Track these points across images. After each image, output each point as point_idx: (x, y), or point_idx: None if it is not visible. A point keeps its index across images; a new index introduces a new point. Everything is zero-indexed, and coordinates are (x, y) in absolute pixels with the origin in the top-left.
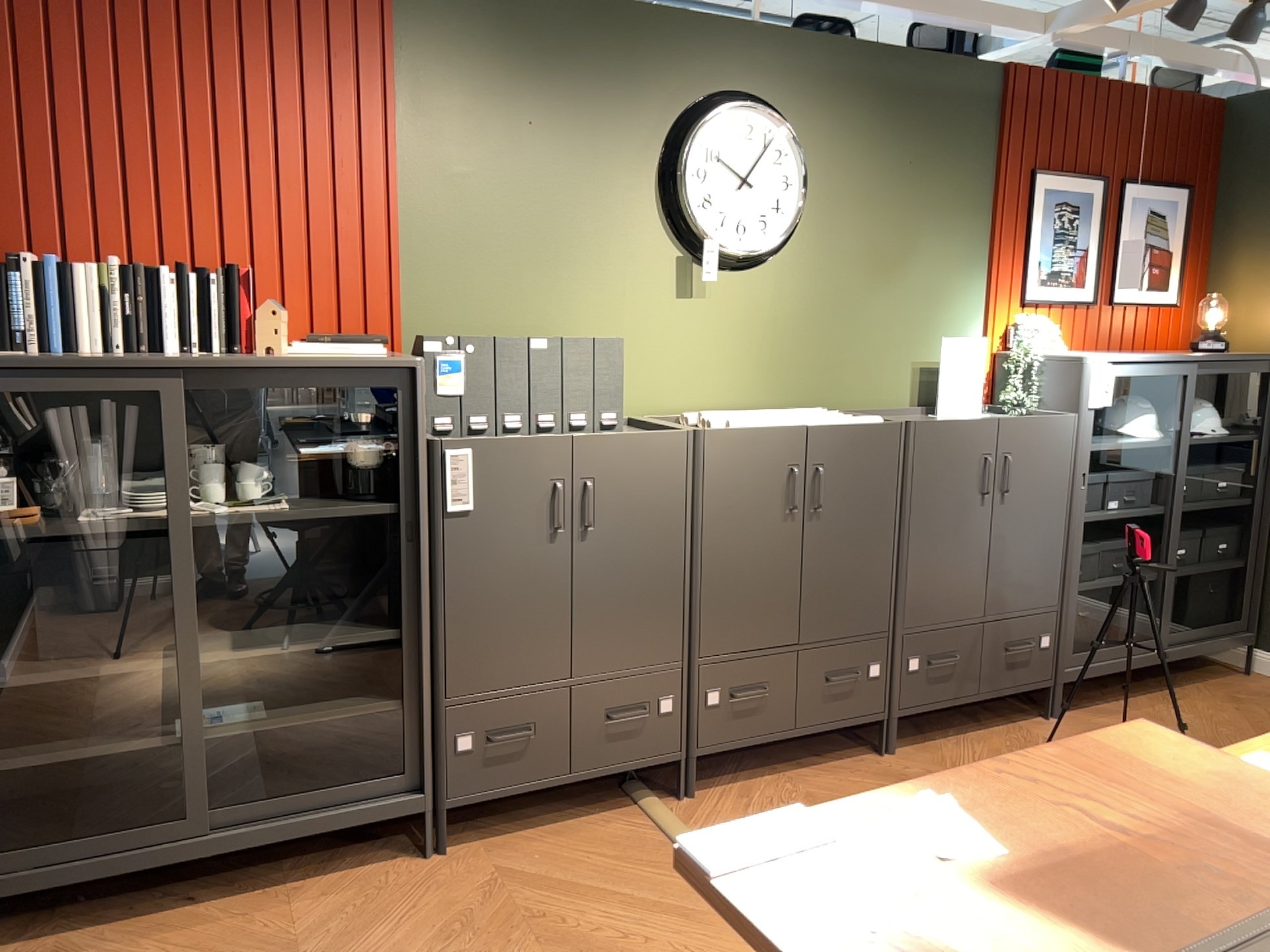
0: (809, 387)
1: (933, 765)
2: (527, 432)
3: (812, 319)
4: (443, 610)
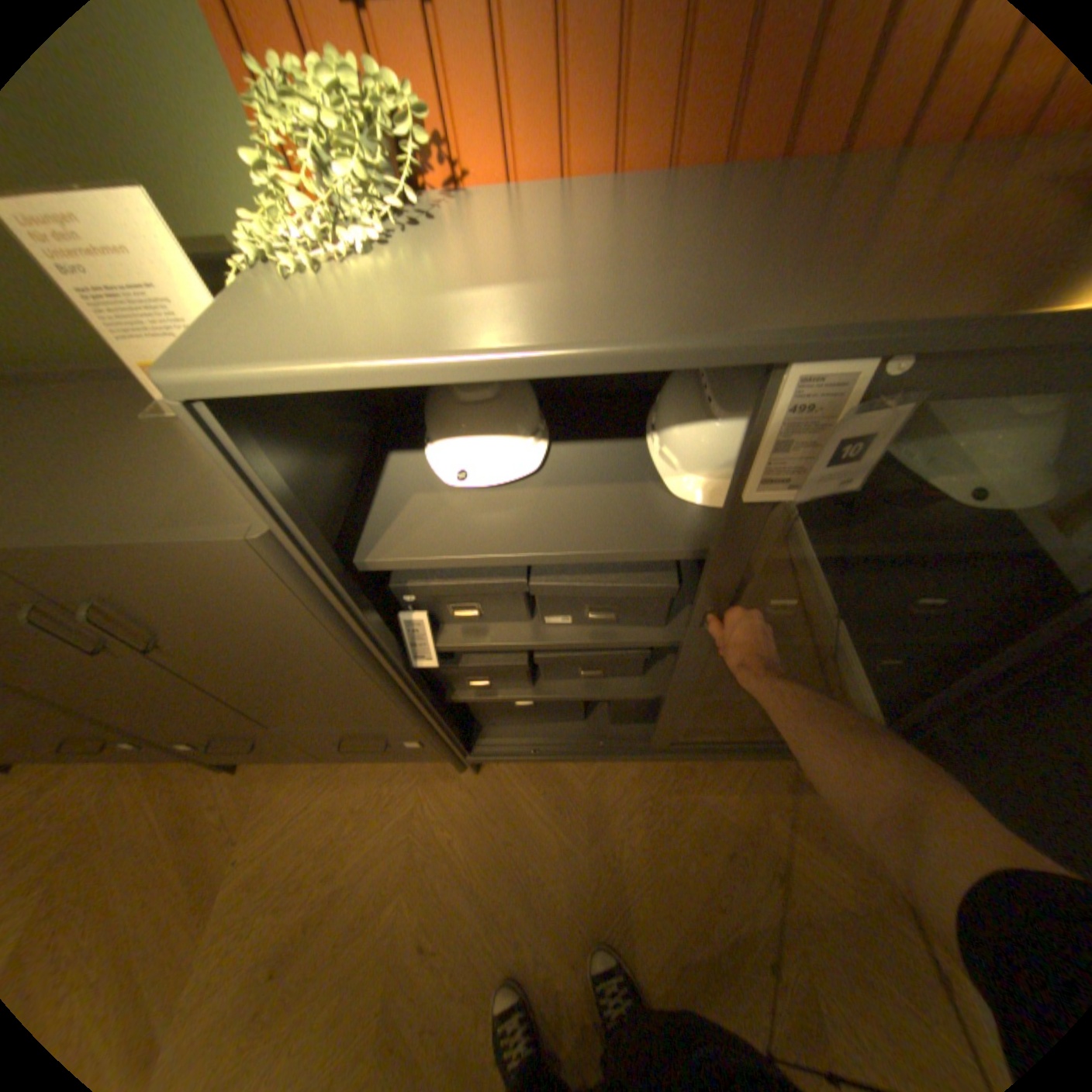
0: None
1: (239, 814)
2: None
3: None
4: None
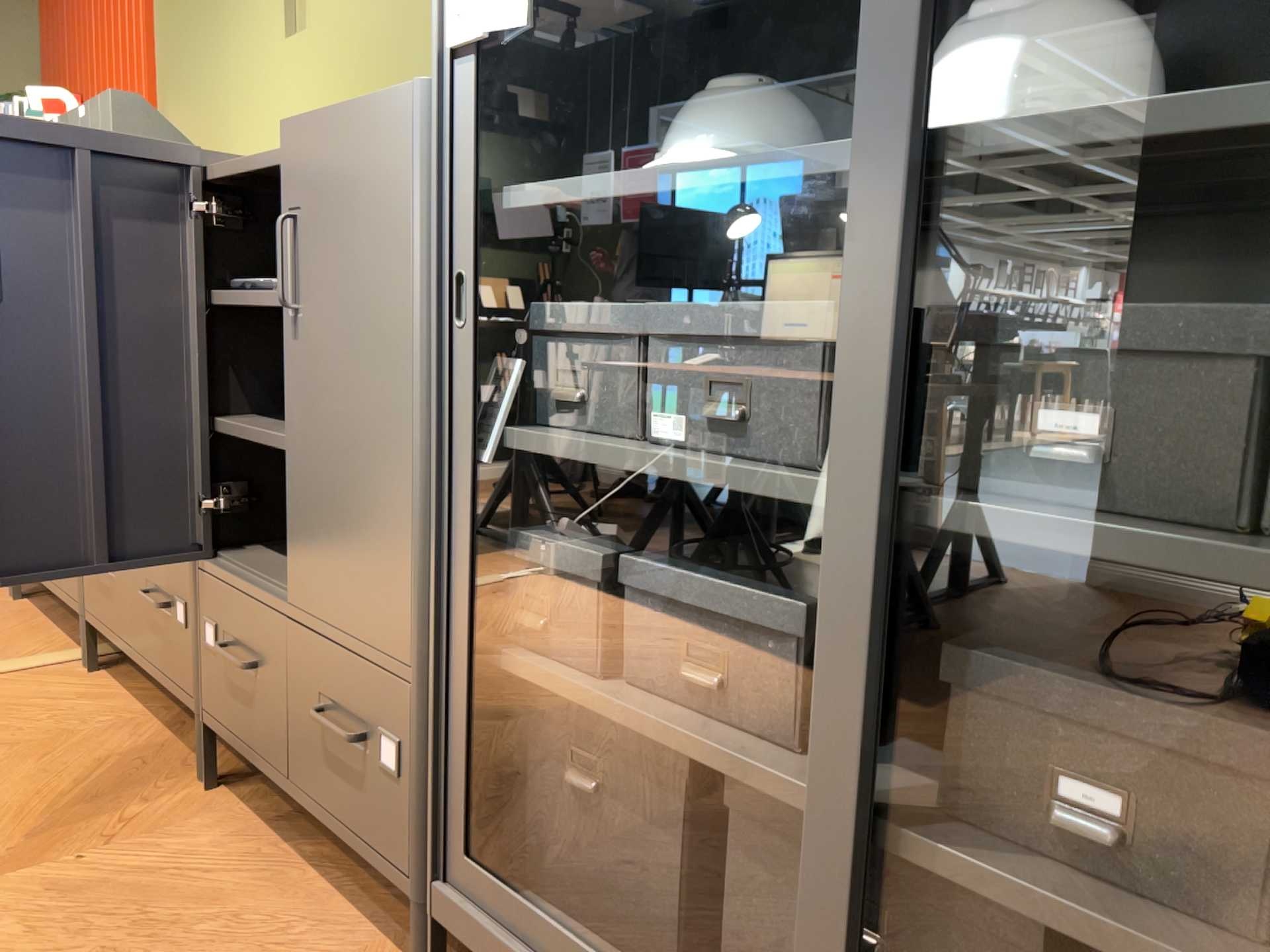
0: None
1: (155, 828)
2: None
3: (402, 24)
4: None
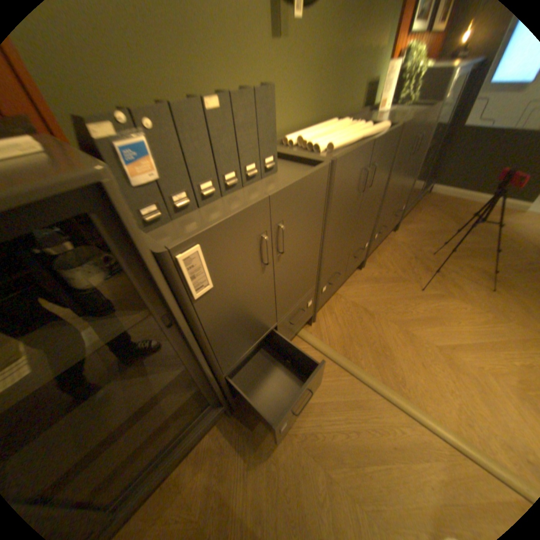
0: (330, 103)
1: (379, 268)
2: (219, 191)
3: (336, 52)
4: (211, 345)
